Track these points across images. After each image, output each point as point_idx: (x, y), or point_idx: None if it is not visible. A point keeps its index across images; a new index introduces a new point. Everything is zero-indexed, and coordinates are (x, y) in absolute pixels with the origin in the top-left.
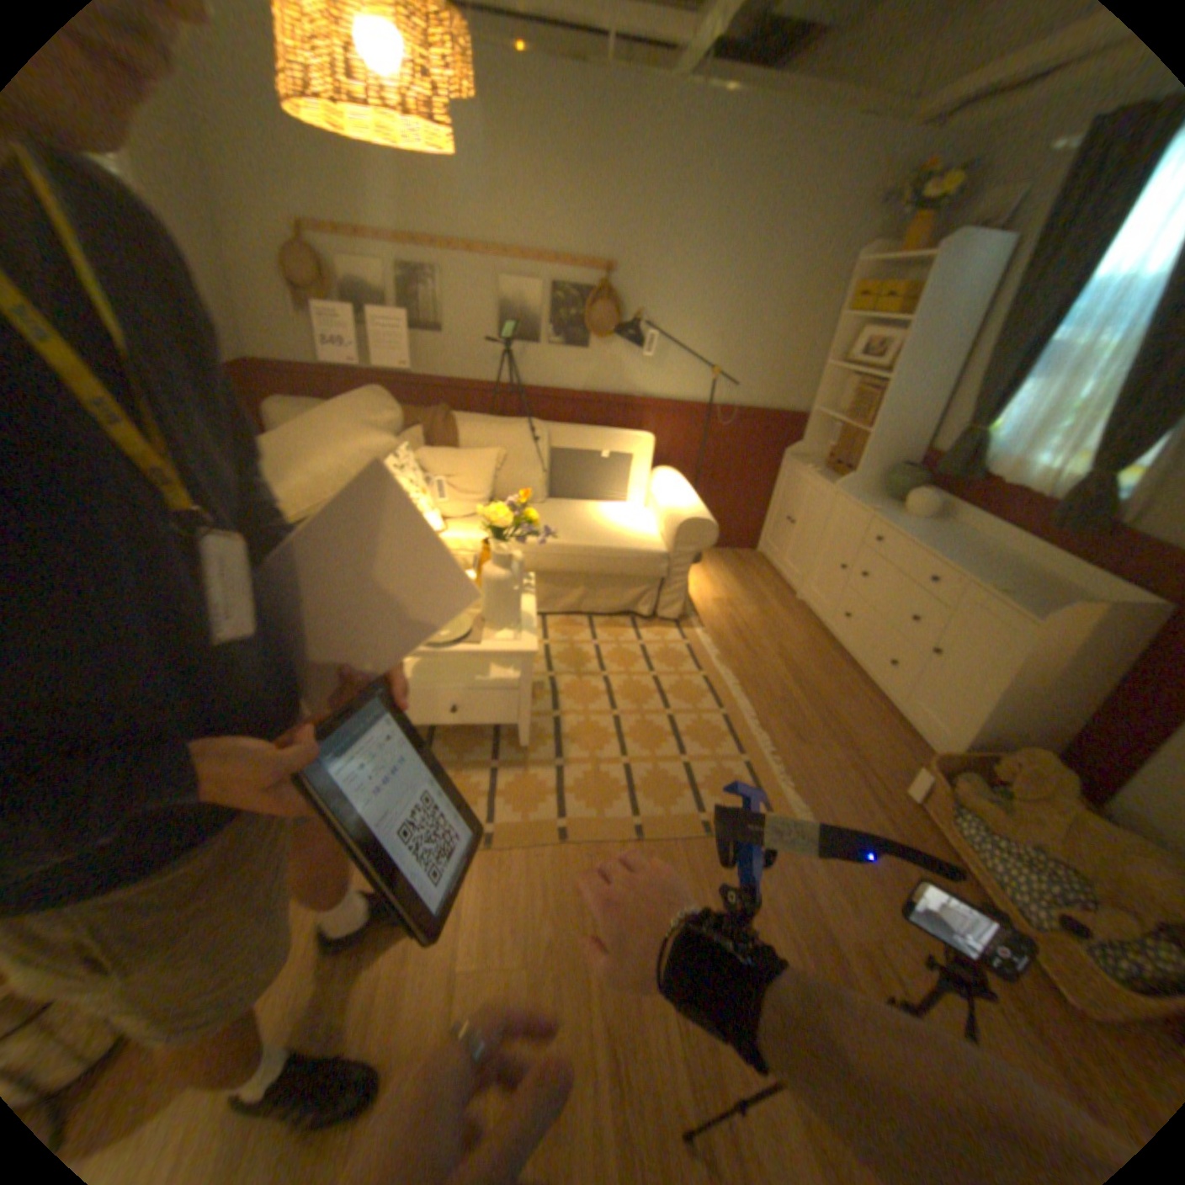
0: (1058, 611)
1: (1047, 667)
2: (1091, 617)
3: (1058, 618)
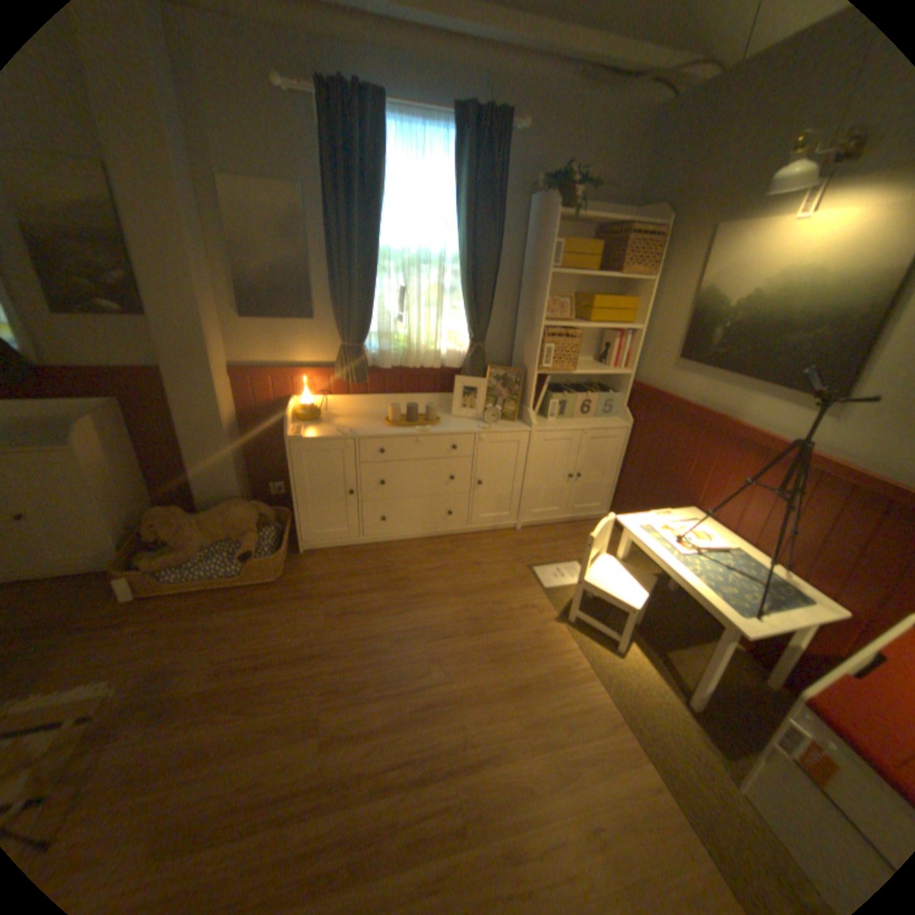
0: (64, 435)
1: (97, 469)
2: (84, 427)
3: (70, 438)
